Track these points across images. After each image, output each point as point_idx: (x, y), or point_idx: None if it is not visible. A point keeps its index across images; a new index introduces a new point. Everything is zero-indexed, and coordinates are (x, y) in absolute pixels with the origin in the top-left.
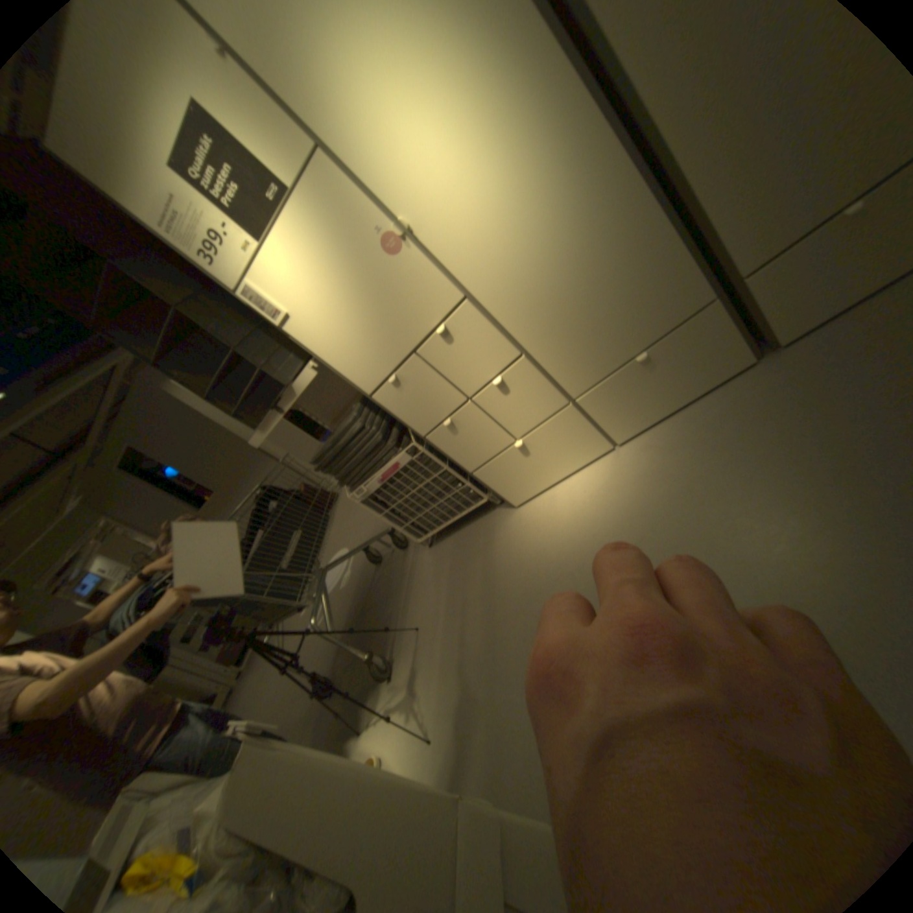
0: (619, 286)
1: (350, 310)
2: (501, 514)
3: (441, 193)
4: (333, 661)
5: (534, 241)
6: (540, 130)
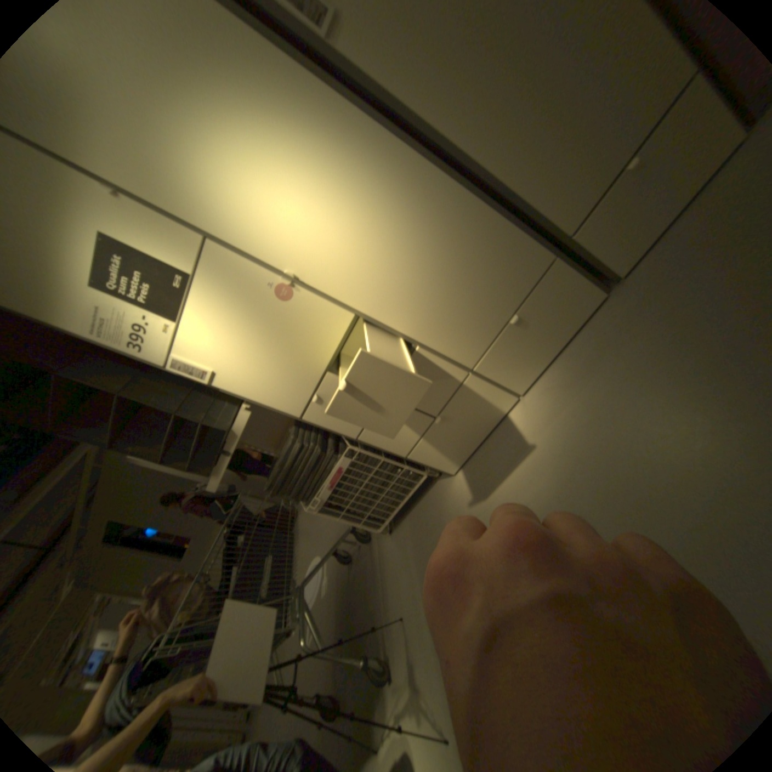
0: (476, 271)
1: (265, 354)
2: (444, 485)
3: (313, 244)
4: (333, 675)
5: (398, 258)
6: (375, 178)
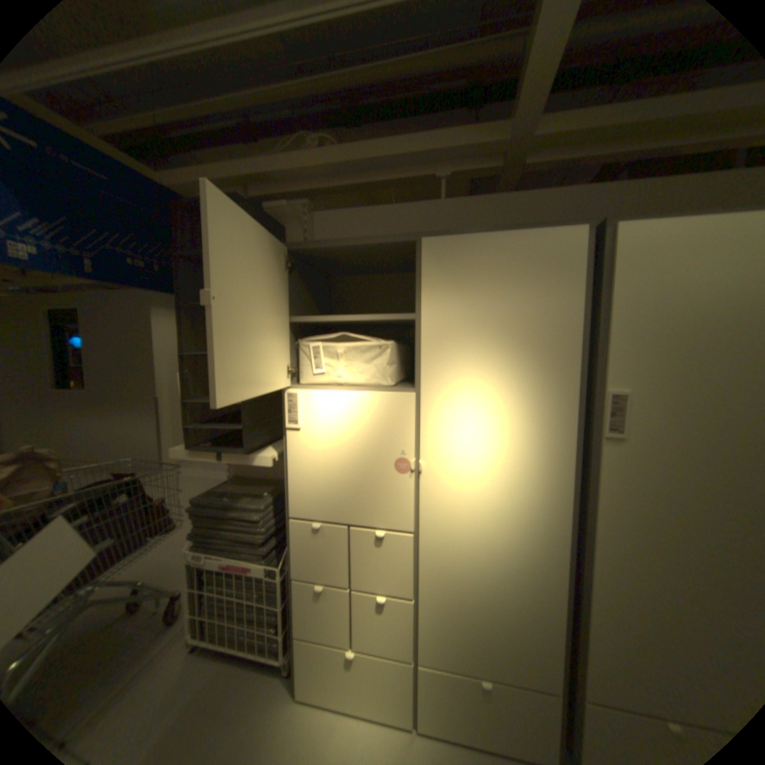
0: (507, 625)
1: (338, 466)
2: (275, 691)
3: (455, 476)
4: None
5: (481, 551)
6: (533, 508)
